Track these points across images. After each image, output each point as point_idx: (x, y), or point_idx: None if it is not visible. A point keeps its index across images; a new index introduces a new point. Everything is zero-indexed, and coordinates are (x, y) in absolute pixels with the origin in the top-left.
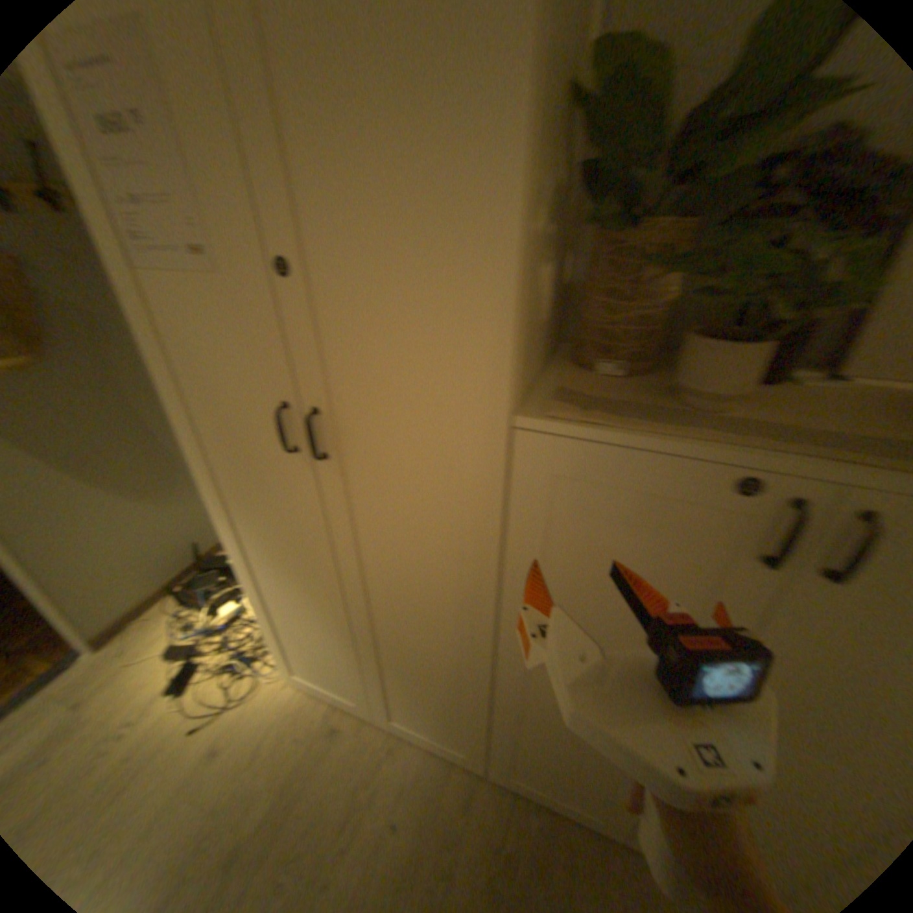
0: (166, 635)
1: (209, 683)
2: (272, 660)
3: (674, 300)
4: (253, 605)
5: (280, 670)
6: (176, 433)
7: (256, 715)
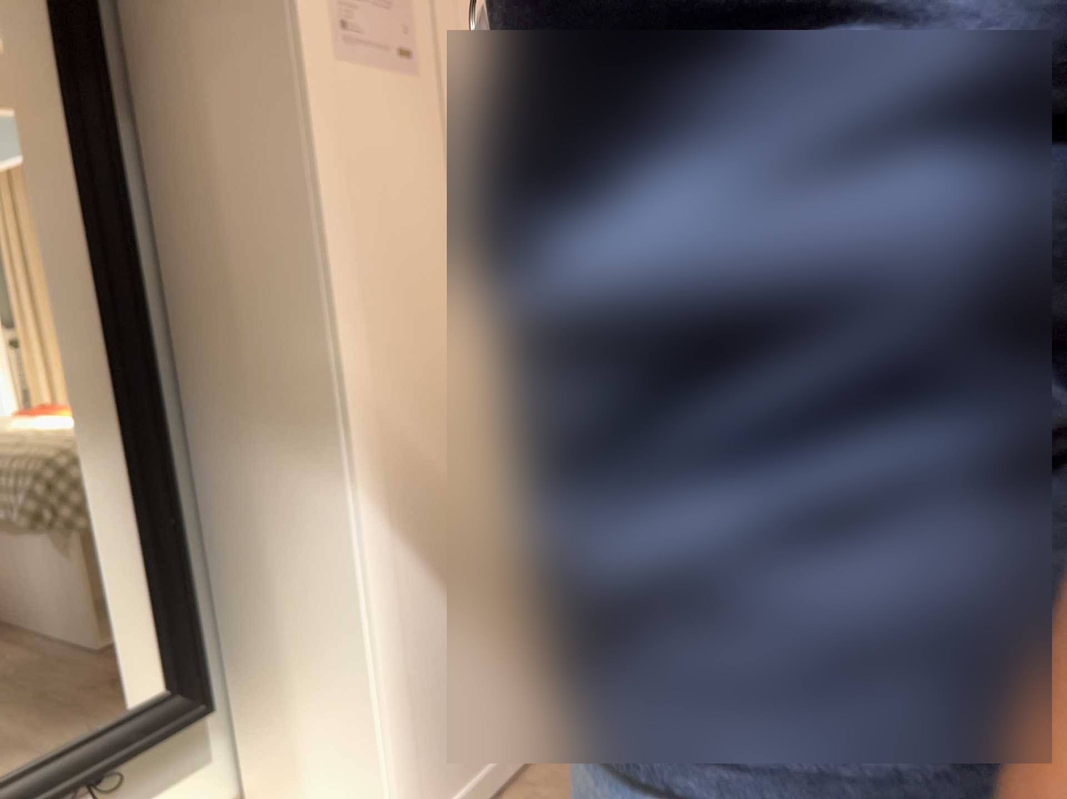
0: None
1: None
2: None
3: None
4: (374, 655)
5: None
6: (319, 289)
7: None
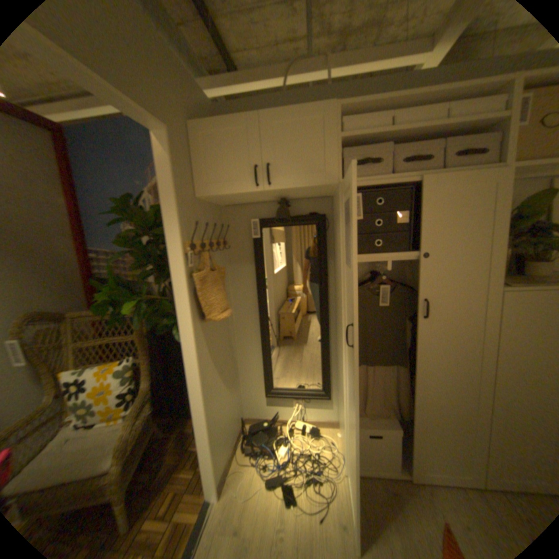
0: (255, 478)
1: (306, 494)
2: (347, 461)
3: (515, 256)
4: (349, 419)
5: (350, 468)
6: (343, 325)
7: (348, 501)
